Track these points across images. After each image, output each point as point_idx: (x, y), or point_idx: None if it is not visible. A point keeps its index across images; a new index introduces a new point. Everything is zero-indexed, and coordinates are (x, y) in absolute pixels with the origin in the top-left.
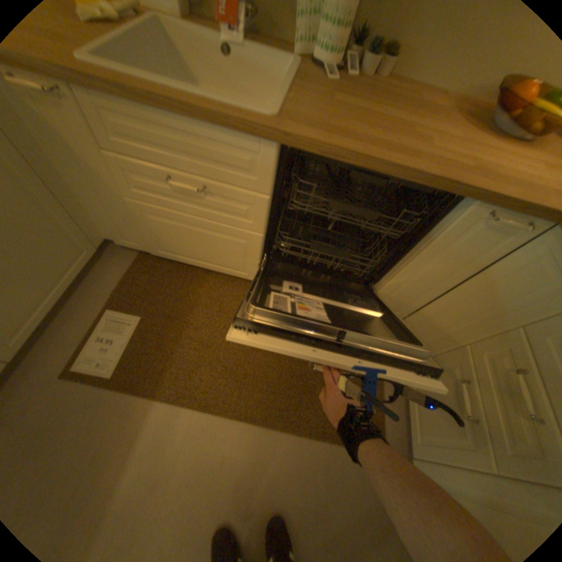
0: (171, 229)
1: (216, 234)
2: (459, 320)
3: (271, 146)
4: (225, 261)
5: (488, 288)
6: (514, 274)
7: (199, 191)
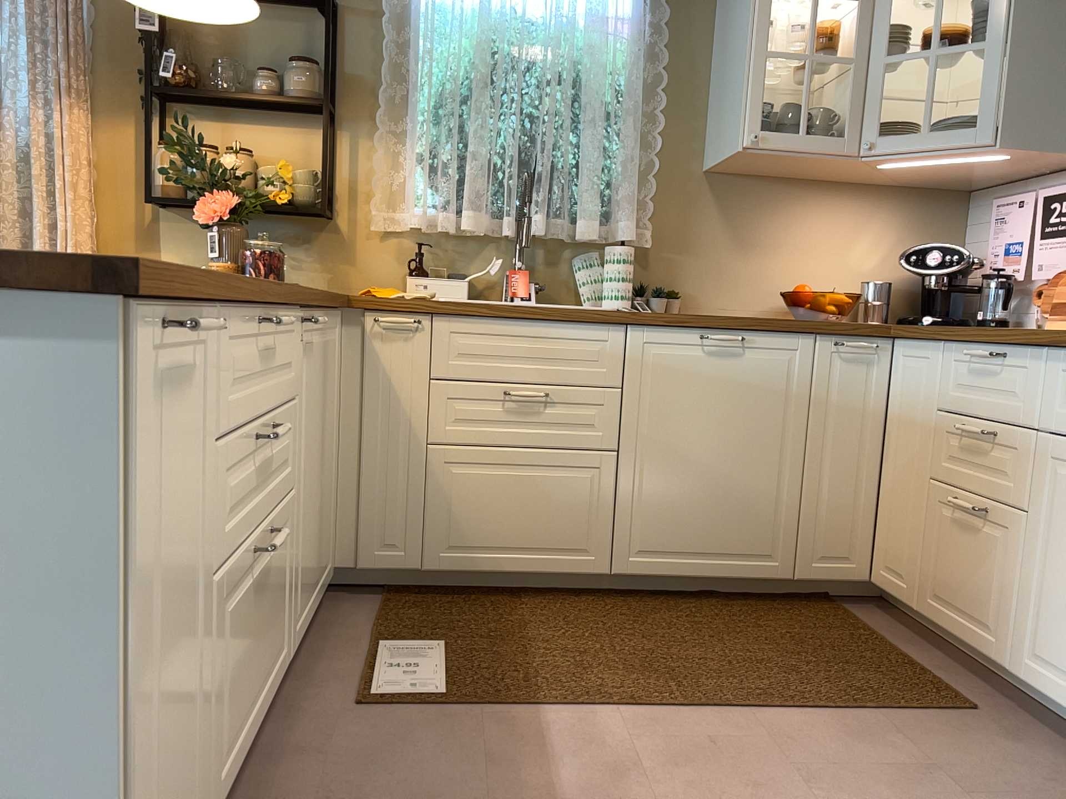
0: (482, 485)
1: (551, 472)
2: (908, 477)
3: (620, 330)
4: (559, 535)
5: (901, 425)
6: (904, 393)
7: (541, 399)
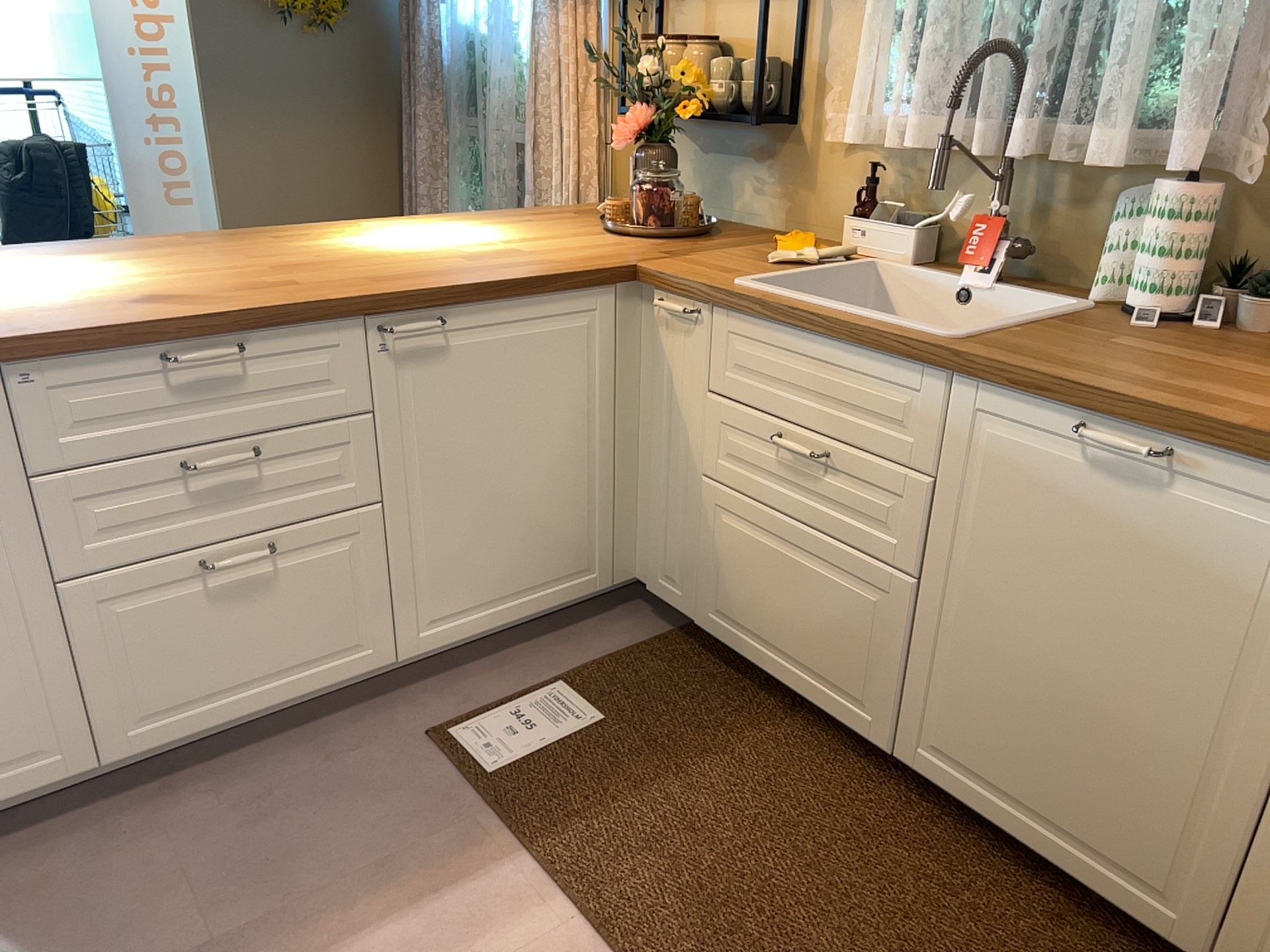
0: (751, 550)
1: (827, 569)
2: None
3: (938, 379)
4: (829, 660)
5: None
6: None
7: (817, 459)
